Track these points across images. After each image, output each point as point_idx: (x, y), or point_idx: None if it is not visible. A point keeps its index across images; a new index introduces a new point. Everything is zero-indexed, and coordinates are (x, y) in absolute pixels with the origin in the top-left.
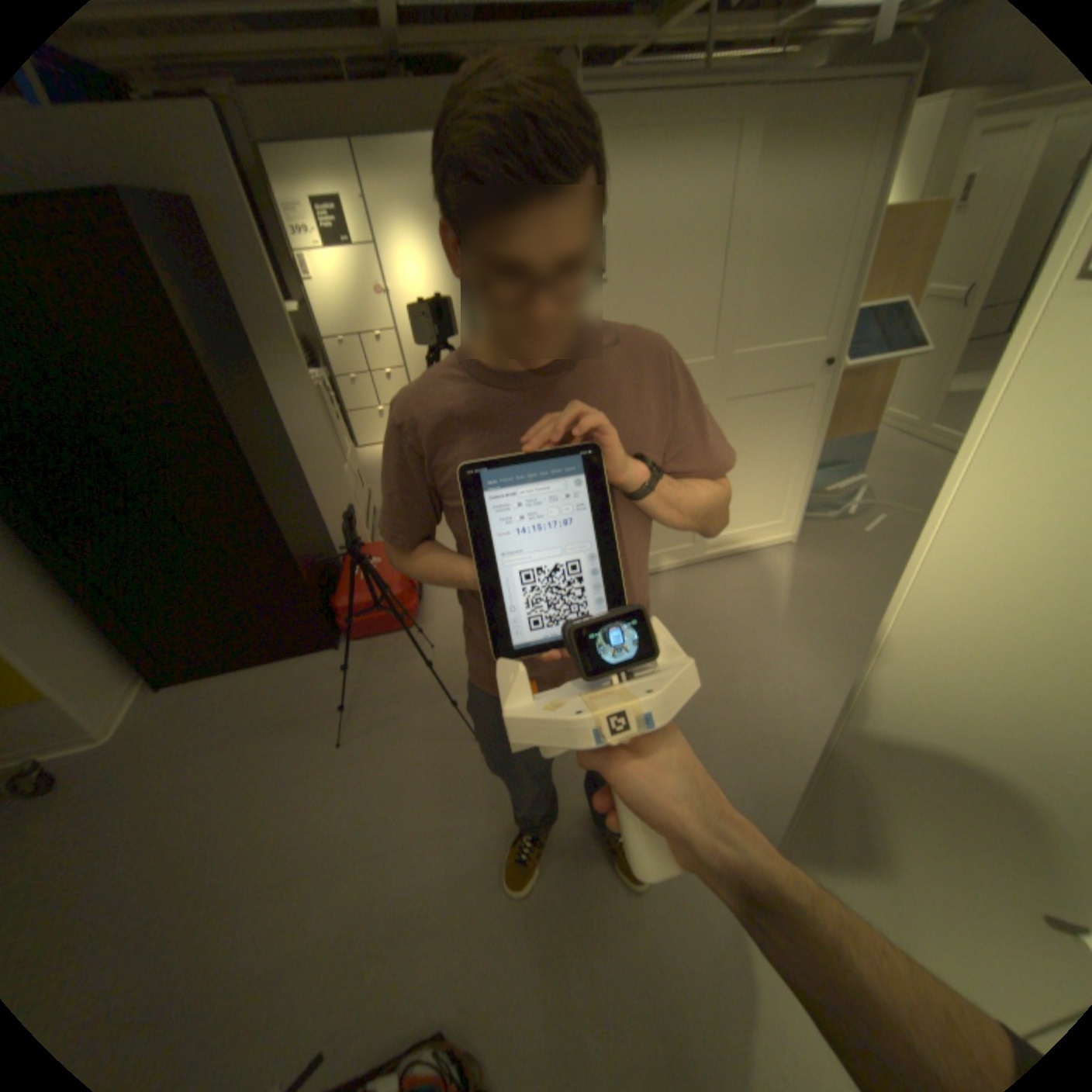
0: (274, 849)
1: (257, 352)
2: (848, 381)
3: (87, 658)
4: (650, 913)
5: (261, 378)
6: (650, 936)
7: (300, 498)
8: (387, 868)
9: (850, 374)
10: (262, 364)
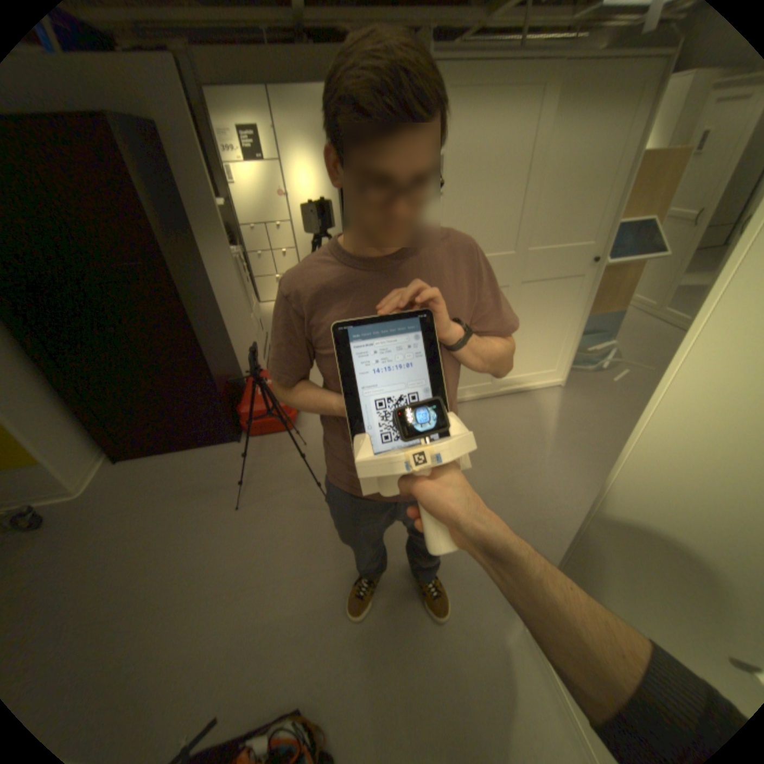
0: (190, 576)
1: (195, 231)
2: (609, 274)
3: (68, 437)
4: (447, 638)
5: (197, 250)
6: (447, 653)
7: (219, 336)
8: (266, 595)
9: (610, 269)
10: (198, 240)
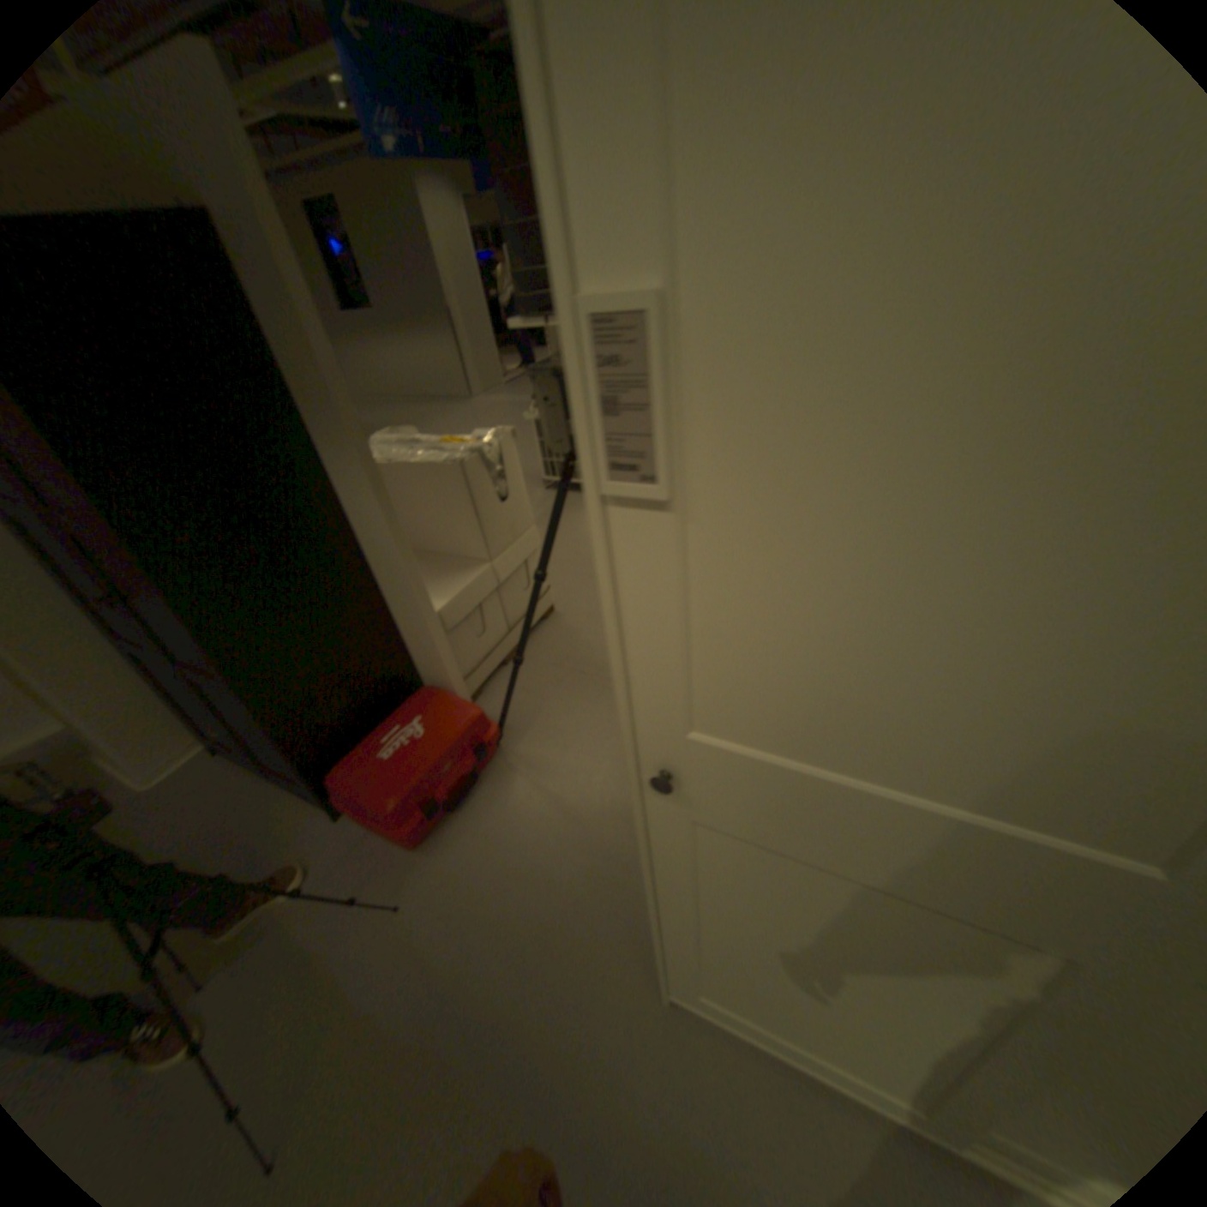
0: None
1: (307, 429)
2: None
3: (153, 707)
4: None
5: (310, 465)
6: None
7: (338, 626)
8: None
9: None
10: (315, 446)
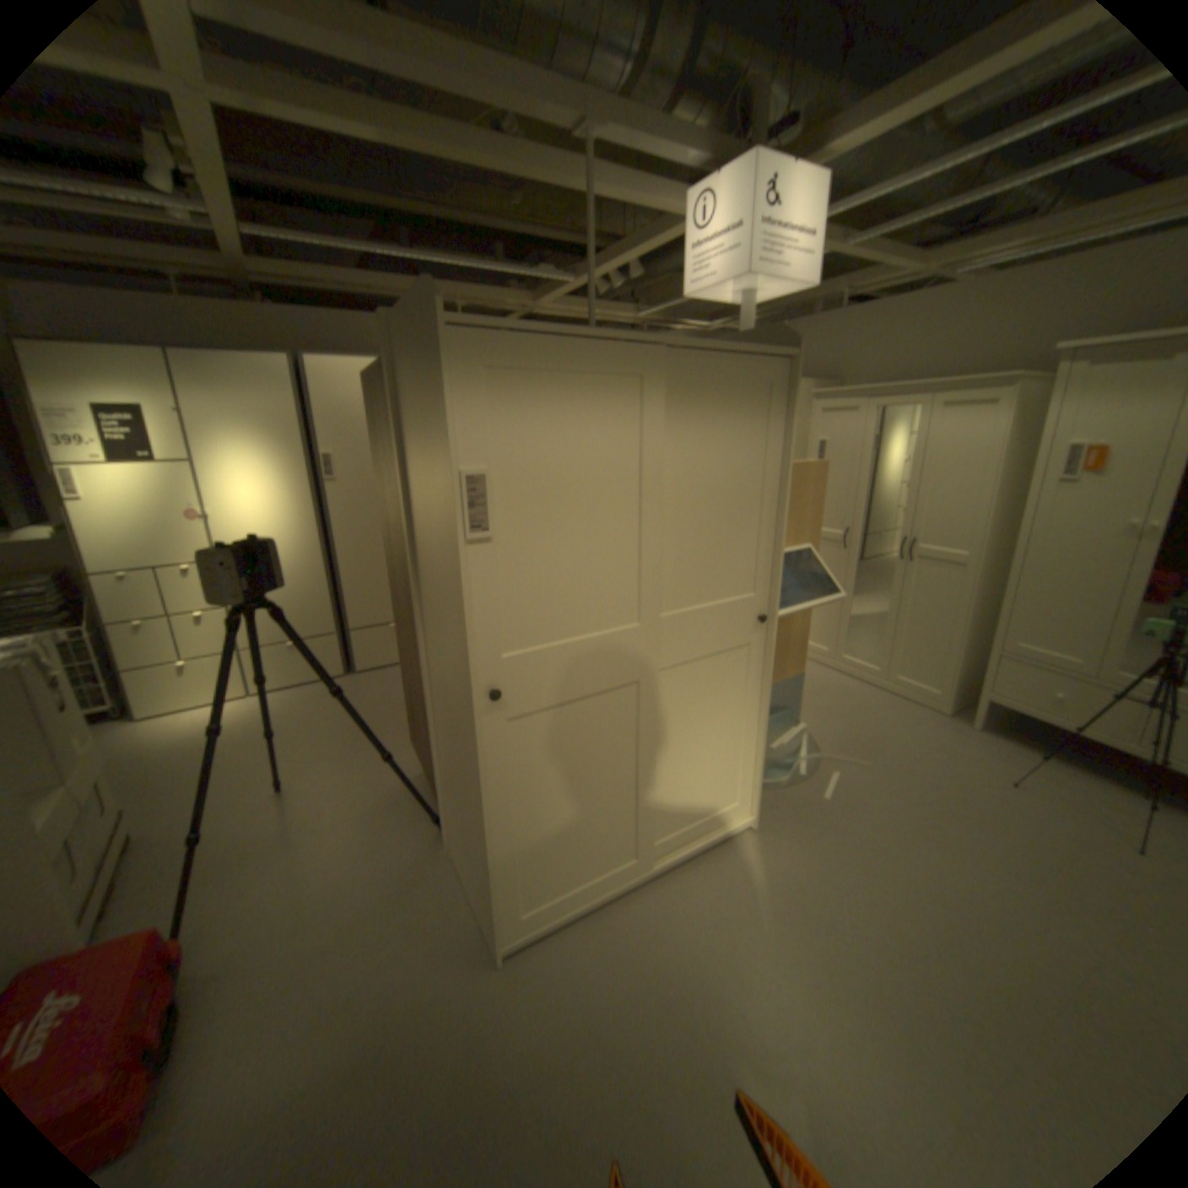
0: None
1: None
2: None
3: None
4: None
5: None
6: None
7: None
8: None
9: None
10: None
